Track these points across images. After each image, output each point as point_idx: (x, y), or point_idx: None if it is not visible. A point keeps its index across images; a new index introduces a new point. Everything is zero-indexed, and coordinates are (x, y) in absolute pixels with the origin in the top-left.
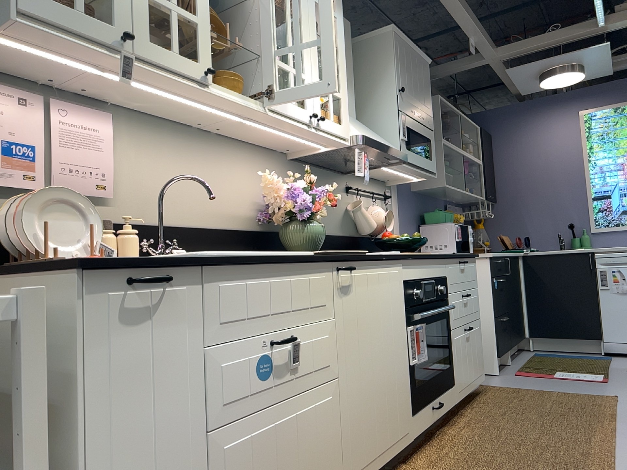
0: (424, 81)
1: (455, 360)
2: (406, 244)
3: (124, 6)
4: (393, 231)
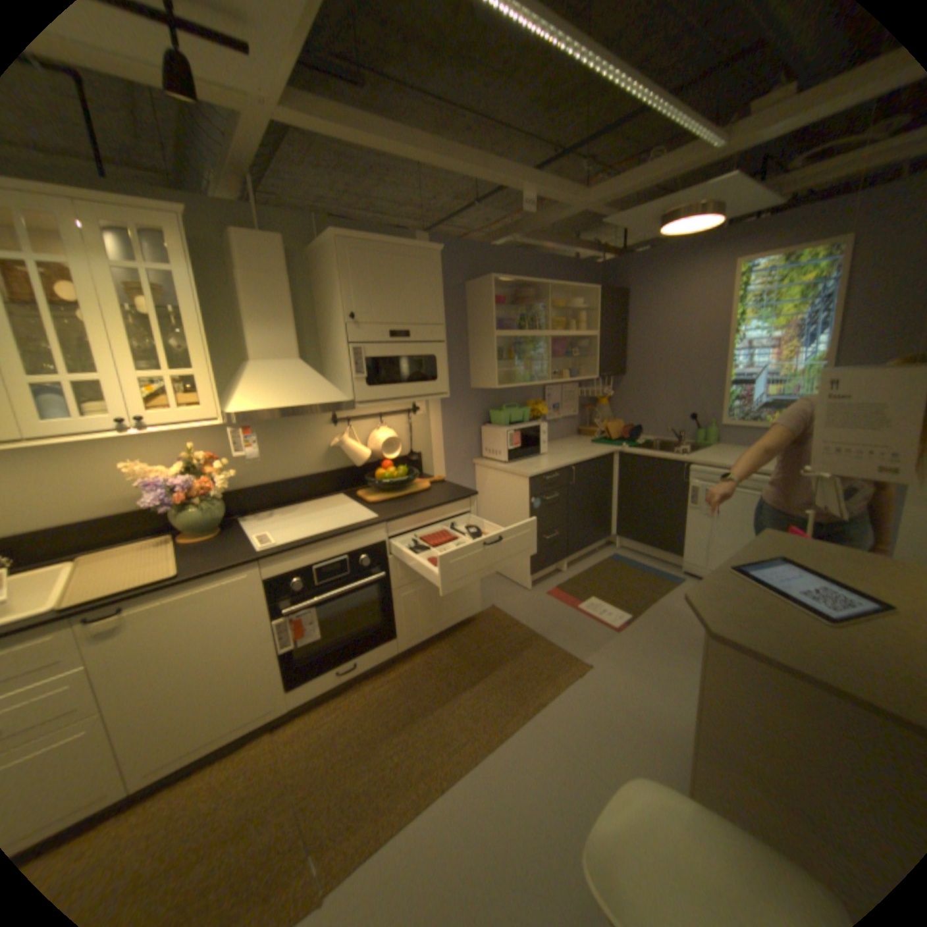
0: (419, 282)
1: (400, 616)
2: (385, 483)
3: None
4: (427, 444)
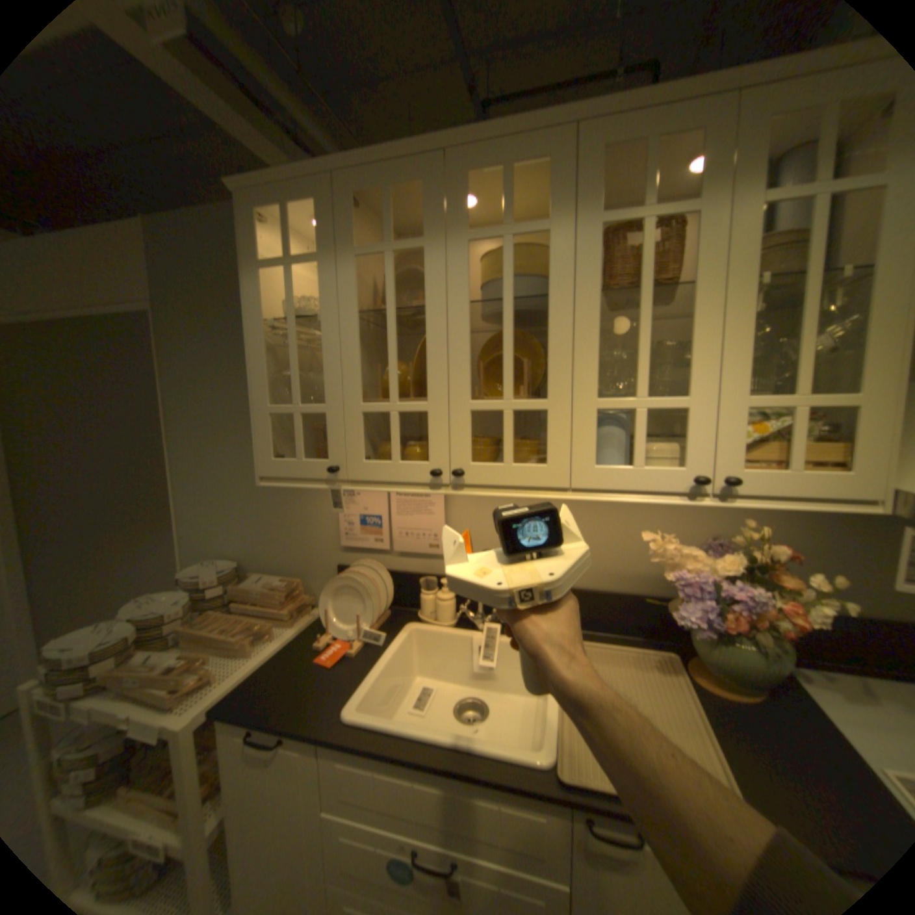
0: None
1: None
2: None
3: (337, 435)
4: None
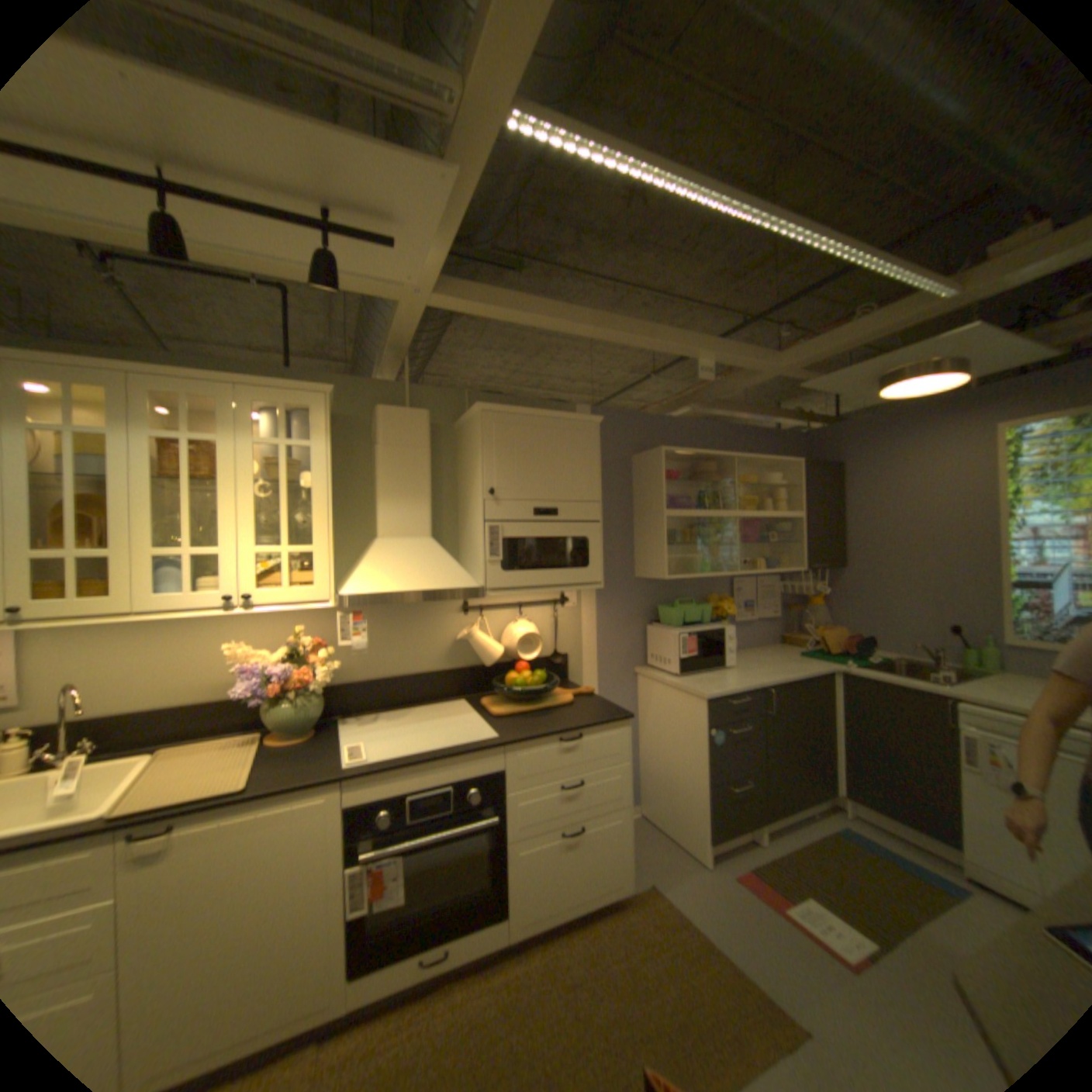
0: (571, 455)
1: (516, 885)
2: (516, 690)
3: None
4: (575, 643)
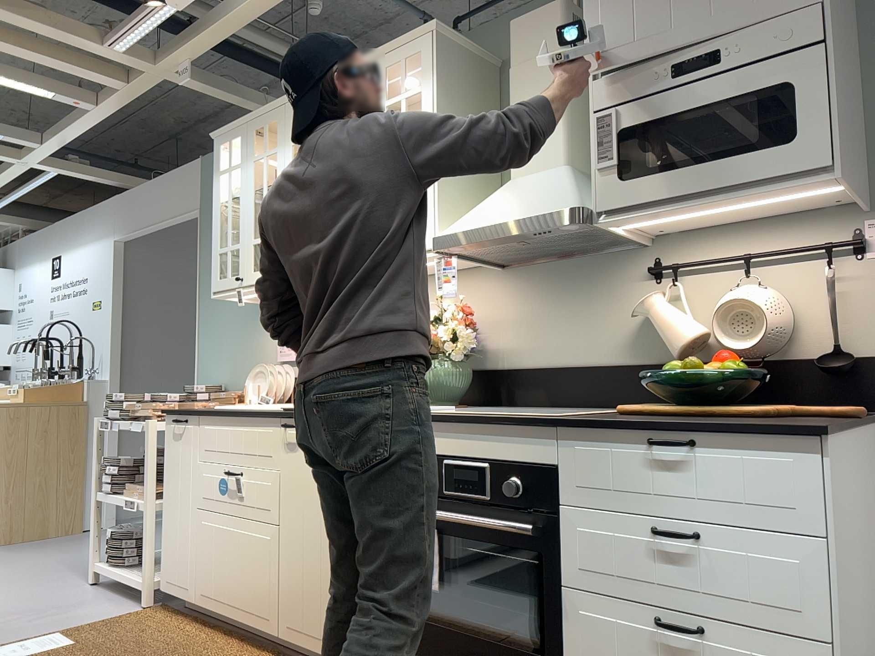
0: None
1: None
2: (671, 383)
3: (243, 259)
4: None
